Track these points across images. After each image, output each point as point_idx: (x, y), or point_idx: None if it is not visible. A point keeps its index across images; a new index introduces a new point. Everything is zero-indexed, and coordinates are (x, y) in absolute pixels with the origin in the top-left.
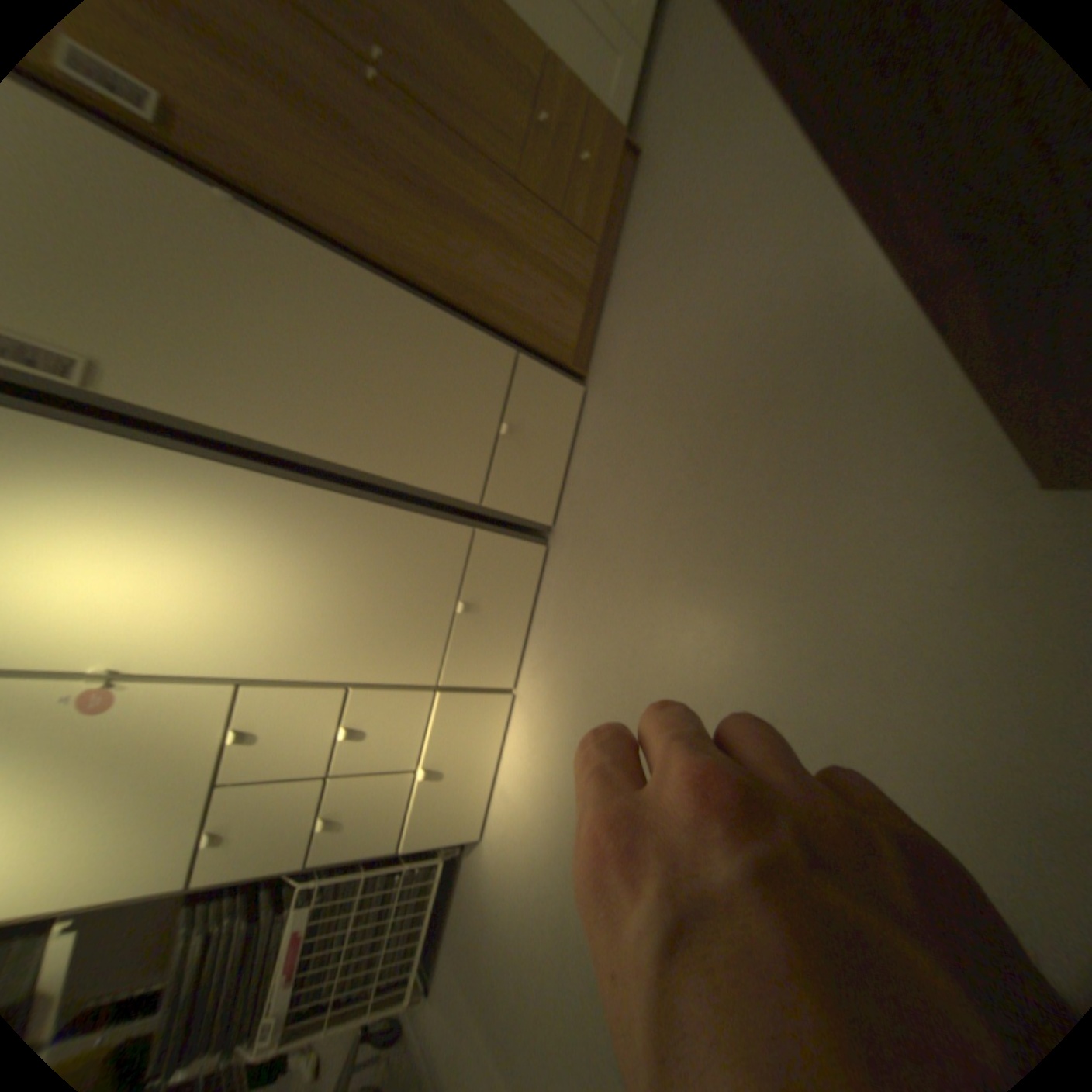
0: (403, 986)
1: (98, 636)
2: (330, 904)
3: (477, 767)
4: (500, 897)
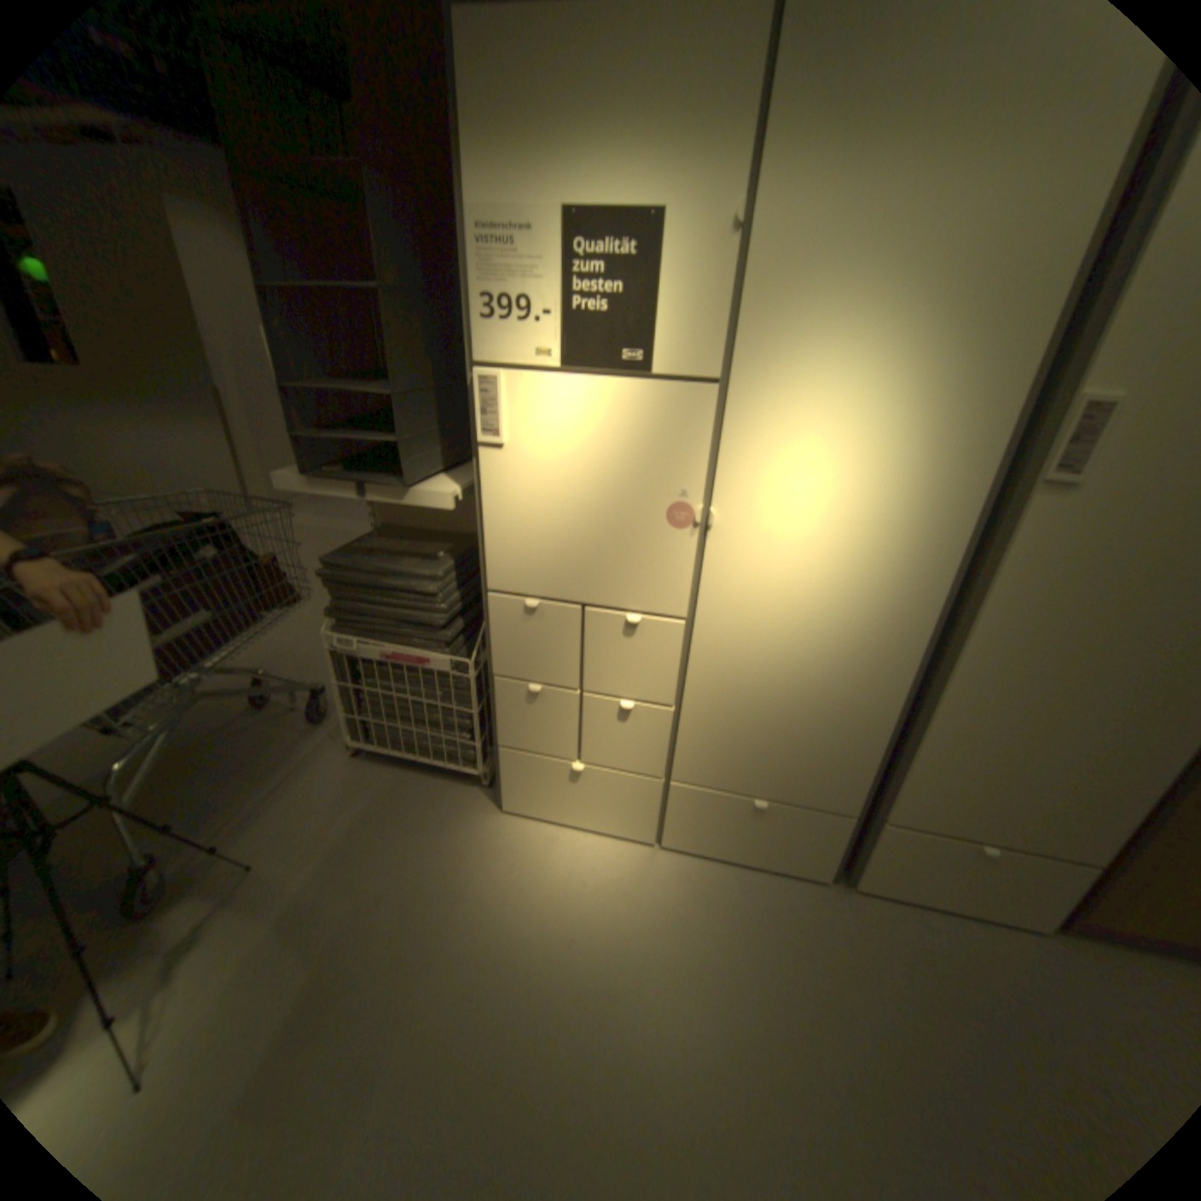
0: (364, 738)
1: (747, 513)
2: (449, 683)
3: (575, 812)
4: (453, 850)
